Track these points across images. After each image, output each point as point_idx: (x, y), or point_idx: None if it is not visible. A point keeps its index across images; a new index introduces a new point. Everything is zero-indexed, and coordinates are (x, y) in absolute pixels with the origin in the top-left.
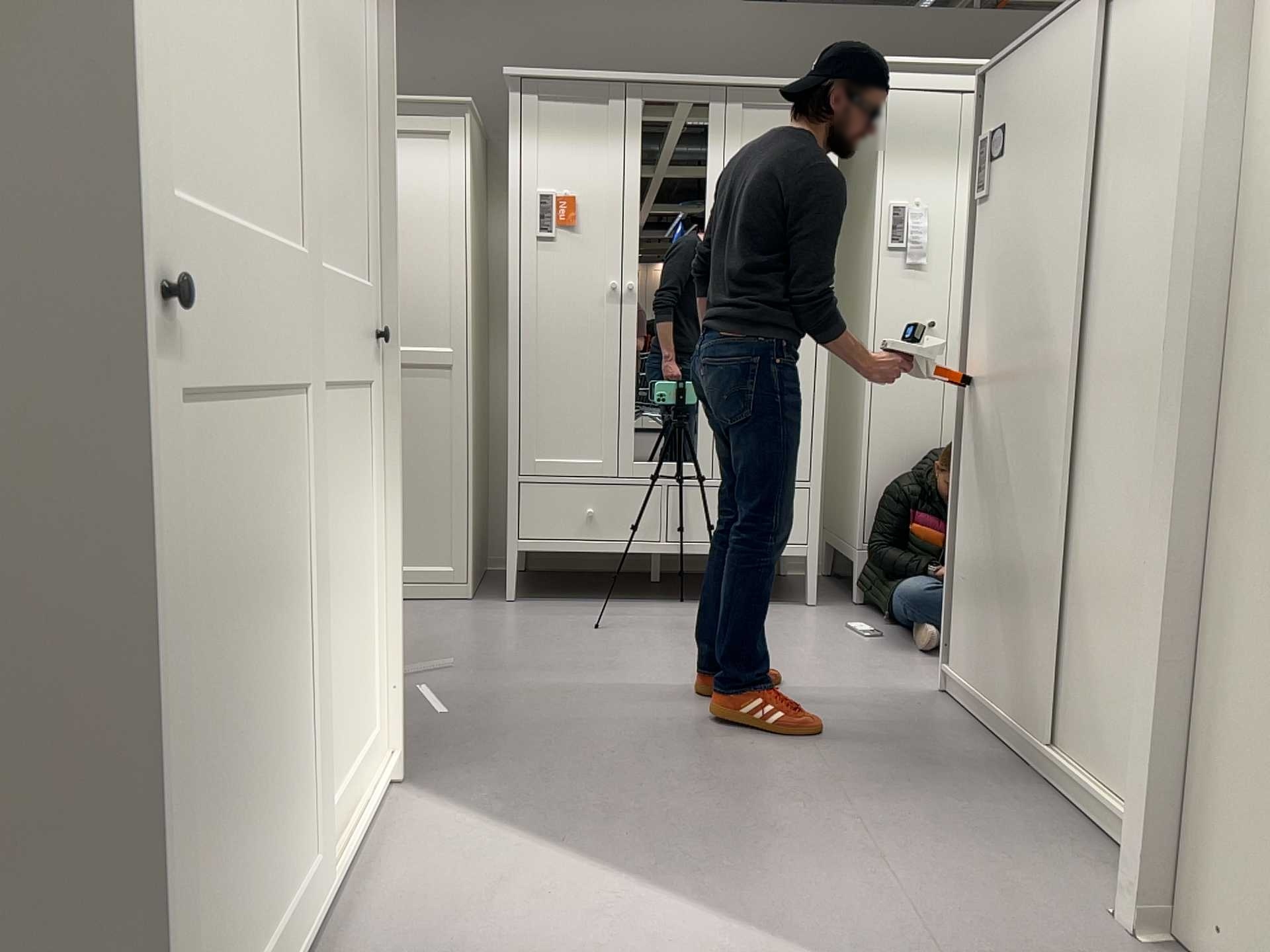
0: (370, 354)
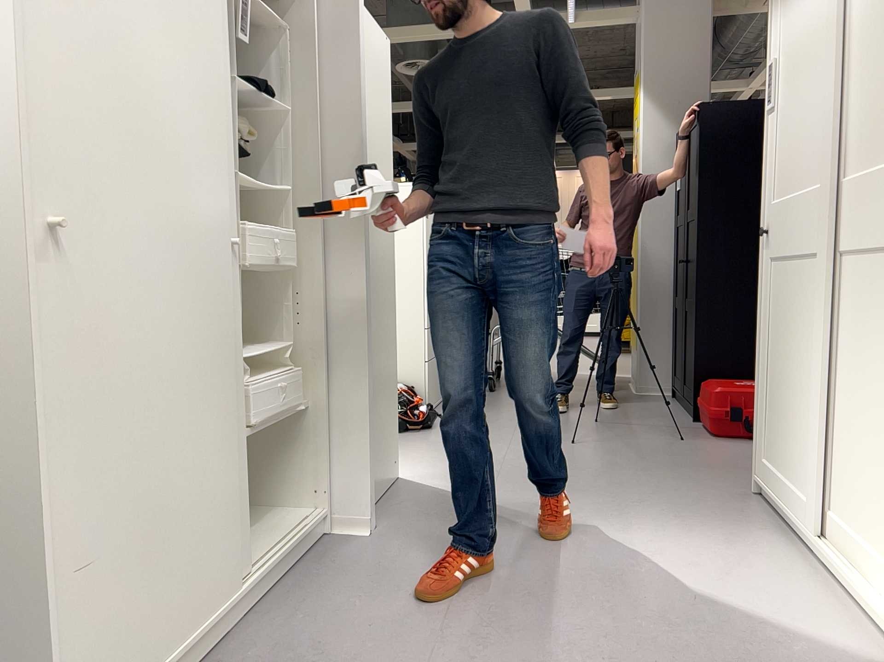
0: None
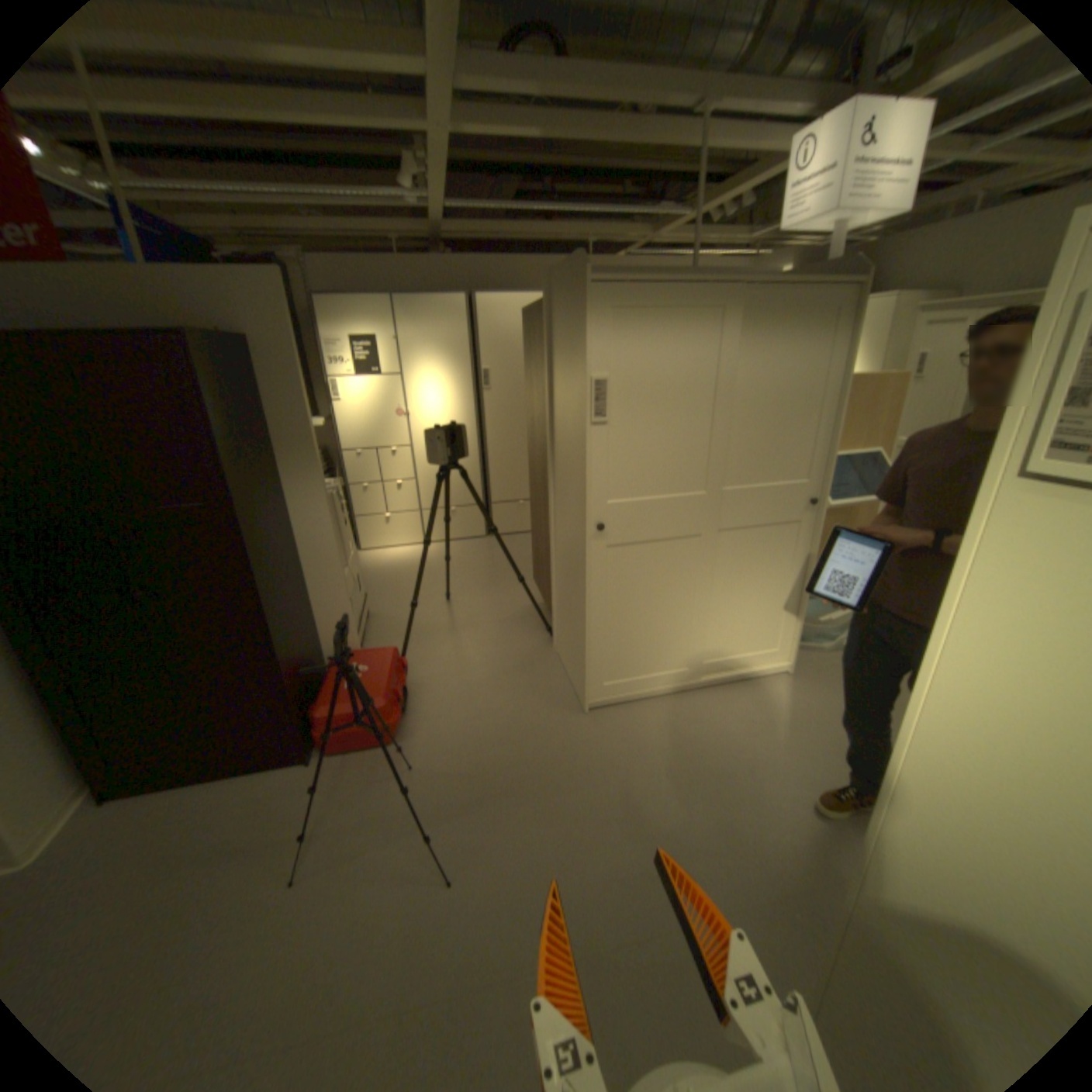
0: (808, 508)
